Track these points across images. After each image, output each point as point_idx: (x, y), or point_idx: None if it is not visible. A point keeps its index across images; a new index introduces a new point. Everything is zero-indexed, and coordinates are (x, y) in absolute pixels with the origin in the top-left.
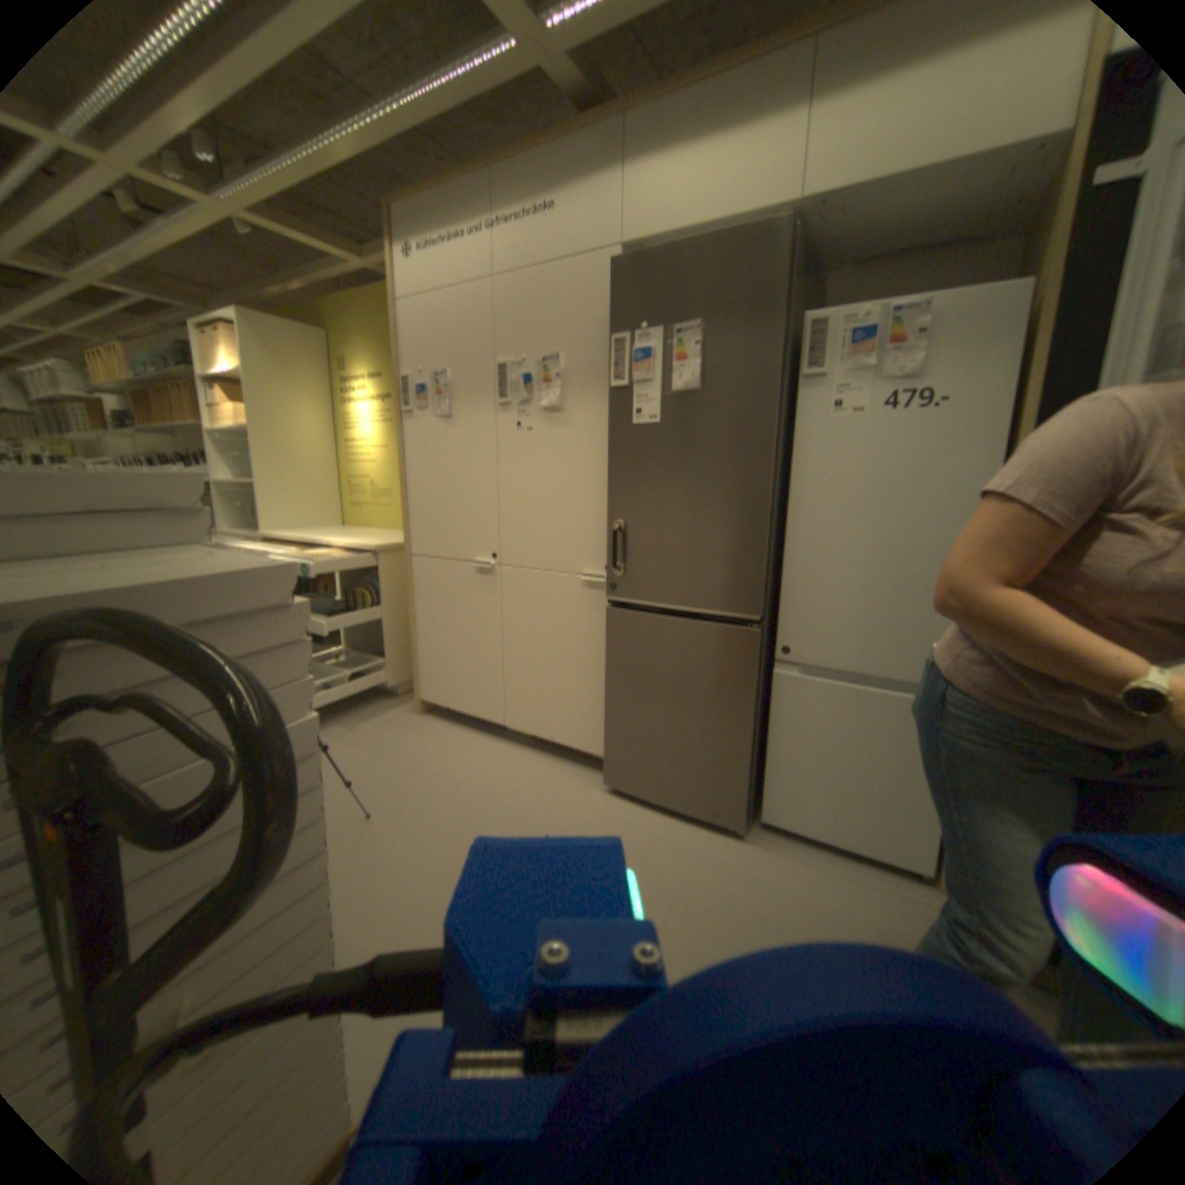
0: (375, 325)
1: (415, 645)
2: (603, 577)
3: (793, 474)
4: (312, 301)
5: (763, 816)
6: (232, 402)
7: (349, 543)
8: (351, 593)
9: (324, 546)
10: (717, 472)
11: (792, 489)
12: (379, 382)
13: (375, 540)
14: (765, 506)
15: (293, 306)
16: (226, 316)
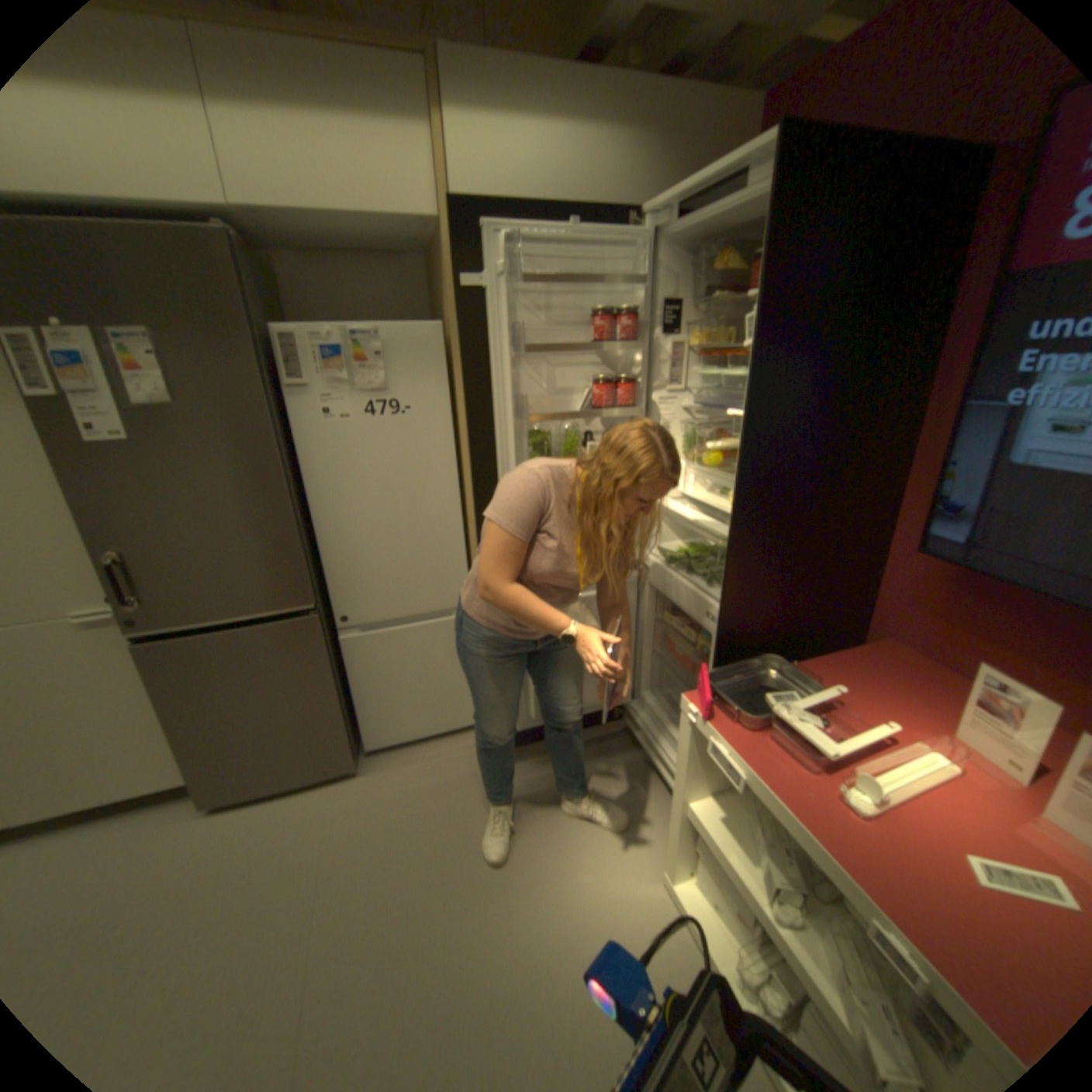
0: None
1: None
2: (107, 612)
3: (303, 472)
4: None
5: (364, 748)
6: None
7: None
8: None
9: None
10: (225, 487)
11: (306, 485)
12: None
13: None
14: (288, 512)
15: None
16: None
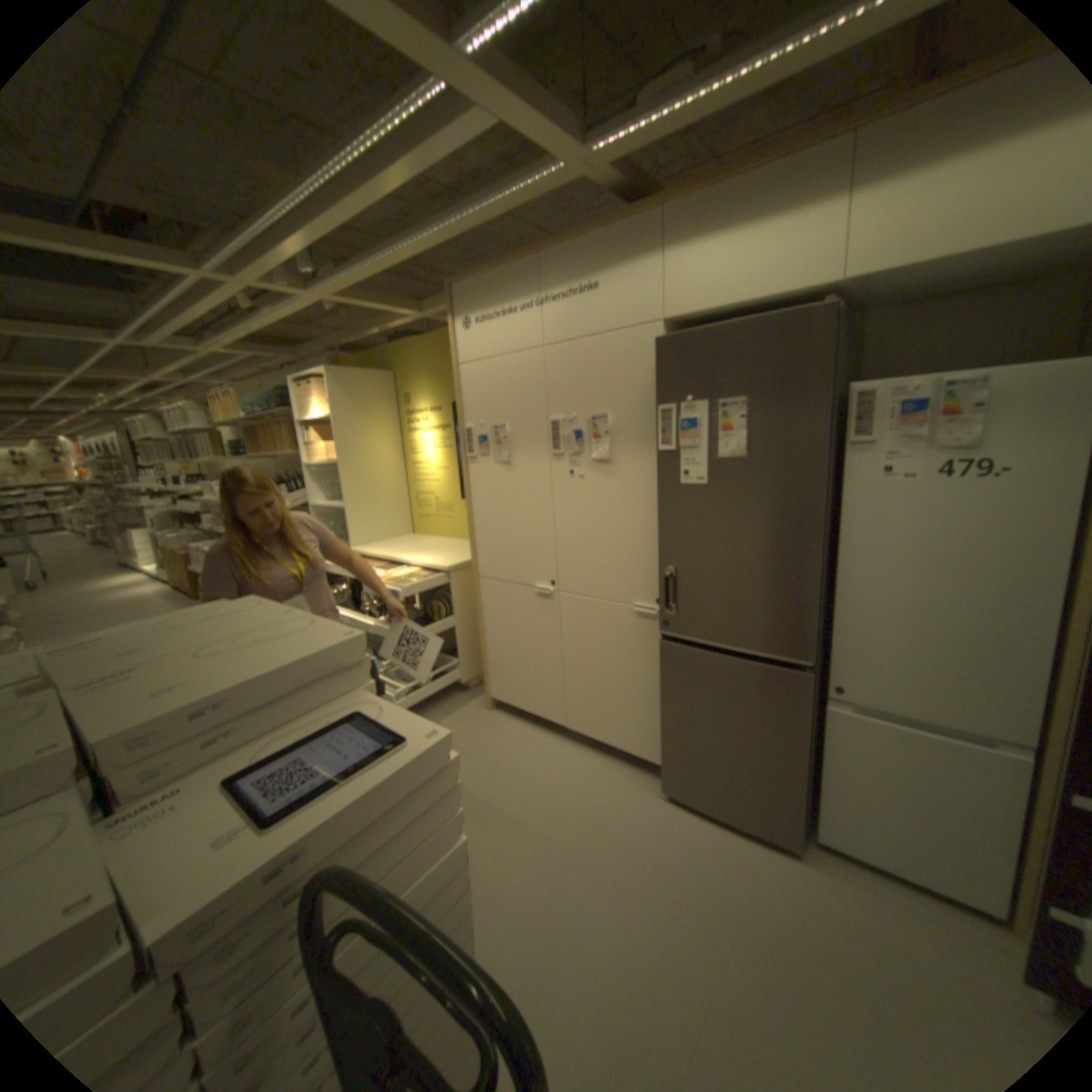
0: (435, 367)
1: (484, 652)
2: (655, 610)
3: (842, 528)
4: (382, 348)
5: (819, 839)
6: (324, 440)
7: (425, 564)
8: (428, 605)
9: (404, 563)
10: (766, 533)
11: (841, 542)
12: (440, 415)
13: (446, 558)
14: (816, 566)
15: (366, 353)
16: (318, 373)
